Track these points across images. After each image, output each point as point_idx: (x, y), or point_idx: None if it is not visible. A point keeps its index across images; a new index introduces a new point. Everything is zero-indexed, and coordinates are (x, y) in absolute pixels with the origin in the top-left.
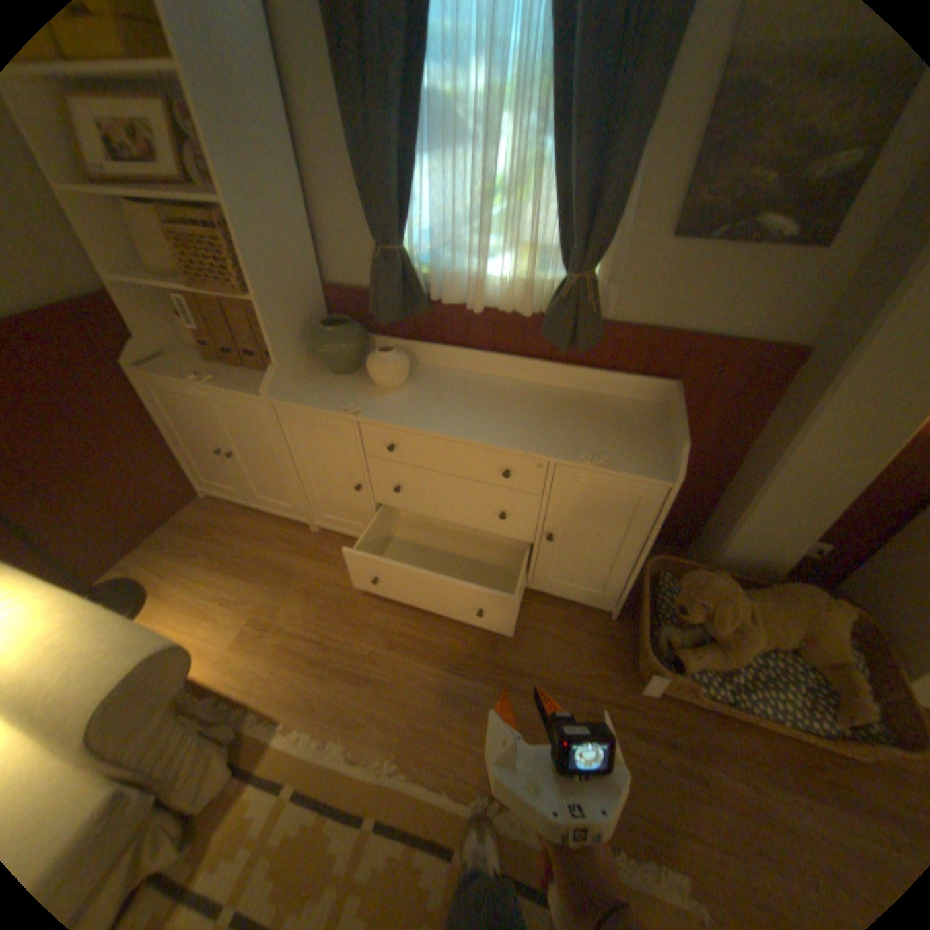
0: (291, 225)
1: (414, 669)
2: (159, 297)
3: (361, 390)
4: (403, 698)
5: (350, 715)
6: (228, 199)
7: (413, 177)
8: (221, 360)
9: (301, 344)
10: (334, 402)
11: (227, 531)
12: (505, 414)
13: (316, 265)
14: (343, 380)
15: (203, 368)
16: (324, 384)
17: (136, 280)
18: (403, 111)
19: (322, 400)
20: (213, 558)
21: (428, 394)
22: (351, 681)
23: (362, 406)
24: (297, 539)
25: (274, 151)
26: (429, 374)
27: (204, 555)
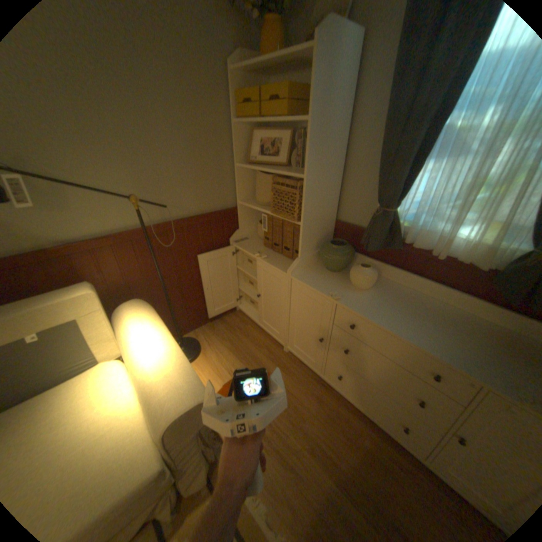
0: (331, 189)
1: (324, 480)
2: (255, 213)
3: (342, 284)
4: (312, 499)
5: (276, 489)
6: (308, 176)
7: (418, 171)
8: (272, 248)
9: (315, 249)
10: (325, 288)
11: (243, 332)
12: (445, 332)
13: (336, 210)
14: (332, 275)
15: (263, 250)
16: (321, 275)
17: (250, 205)
18: (427, 136)
19: (318, 284)
20: (233, 345)
21: (386, 299)
22: (283, 463)
23: (341, 295)
24: (275, 352)
25: (336, 154)
26: (388, 285)
27: (230, 341)
